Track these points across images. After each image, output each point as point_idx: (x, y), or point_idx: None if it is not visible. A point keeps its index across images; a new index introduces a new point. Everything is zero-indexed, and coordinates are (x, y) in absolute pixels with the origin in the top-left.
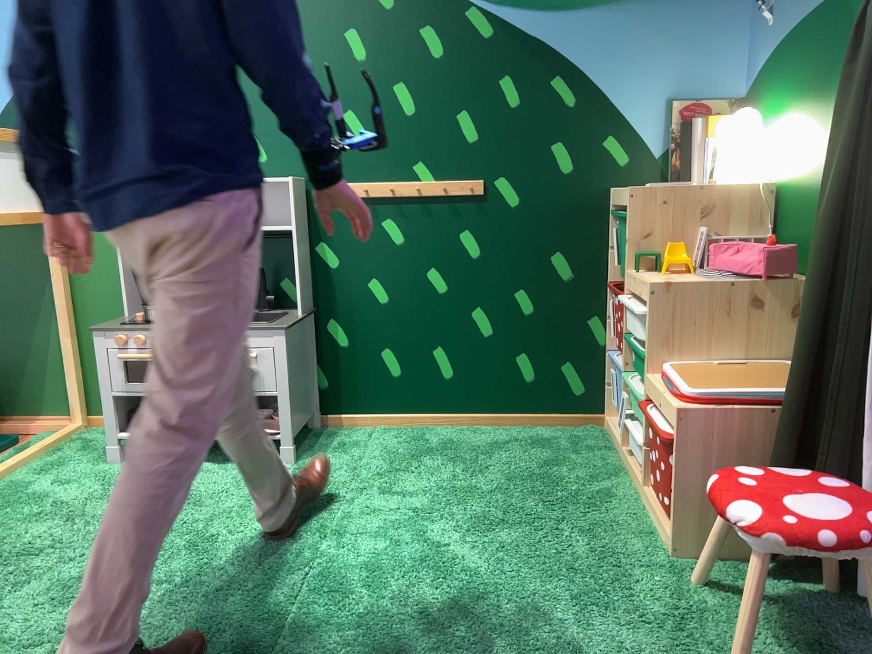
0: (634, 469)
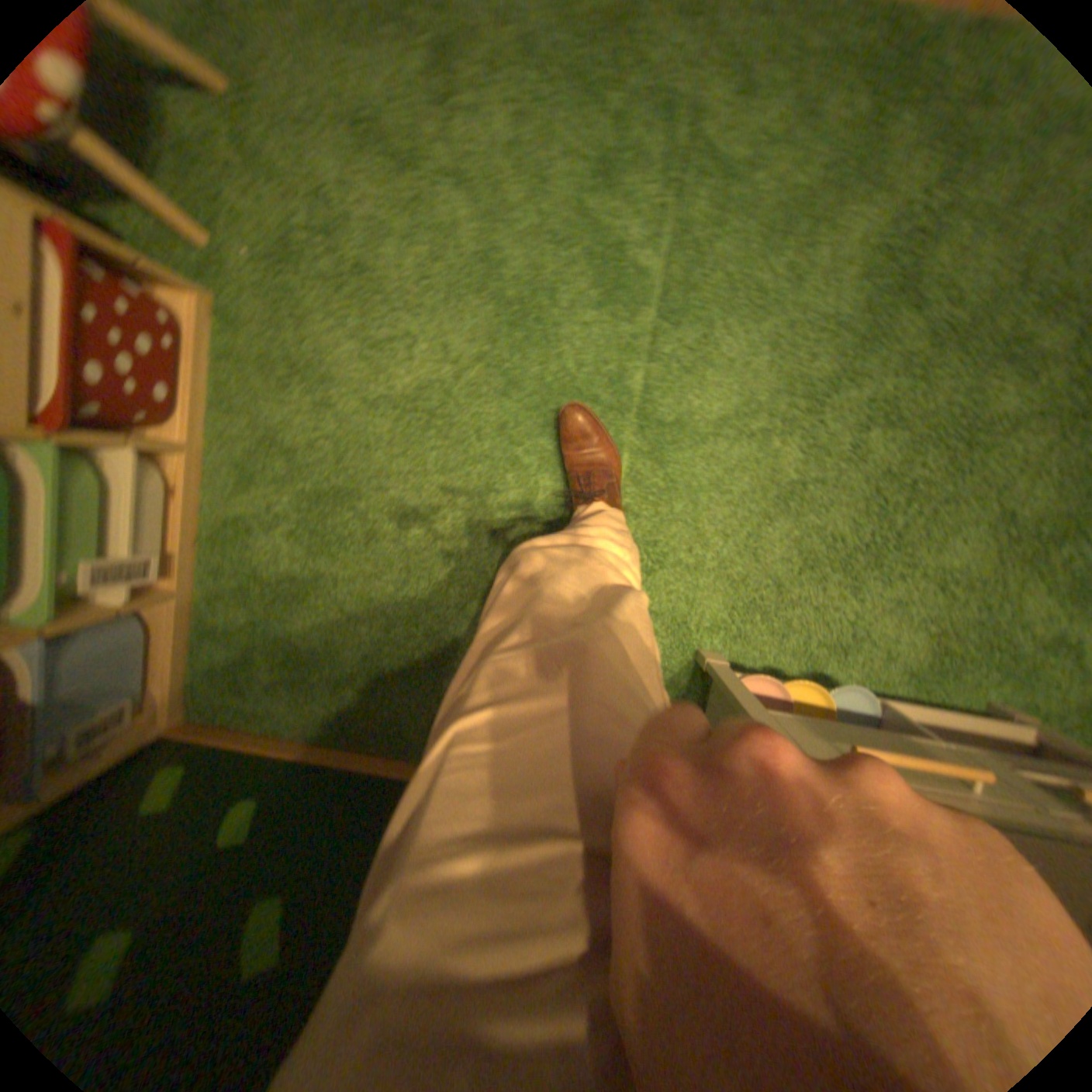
0: (171, 503)
